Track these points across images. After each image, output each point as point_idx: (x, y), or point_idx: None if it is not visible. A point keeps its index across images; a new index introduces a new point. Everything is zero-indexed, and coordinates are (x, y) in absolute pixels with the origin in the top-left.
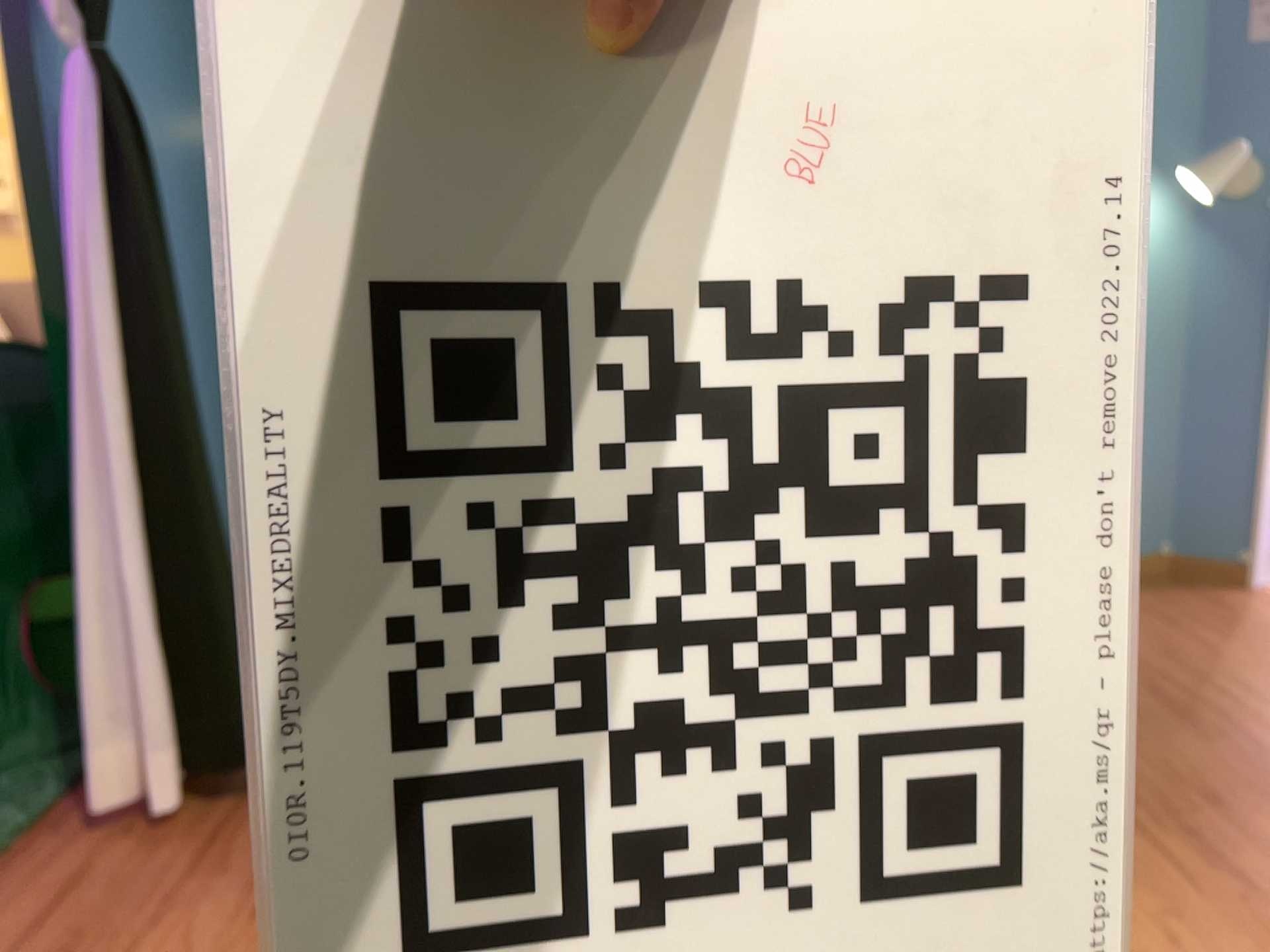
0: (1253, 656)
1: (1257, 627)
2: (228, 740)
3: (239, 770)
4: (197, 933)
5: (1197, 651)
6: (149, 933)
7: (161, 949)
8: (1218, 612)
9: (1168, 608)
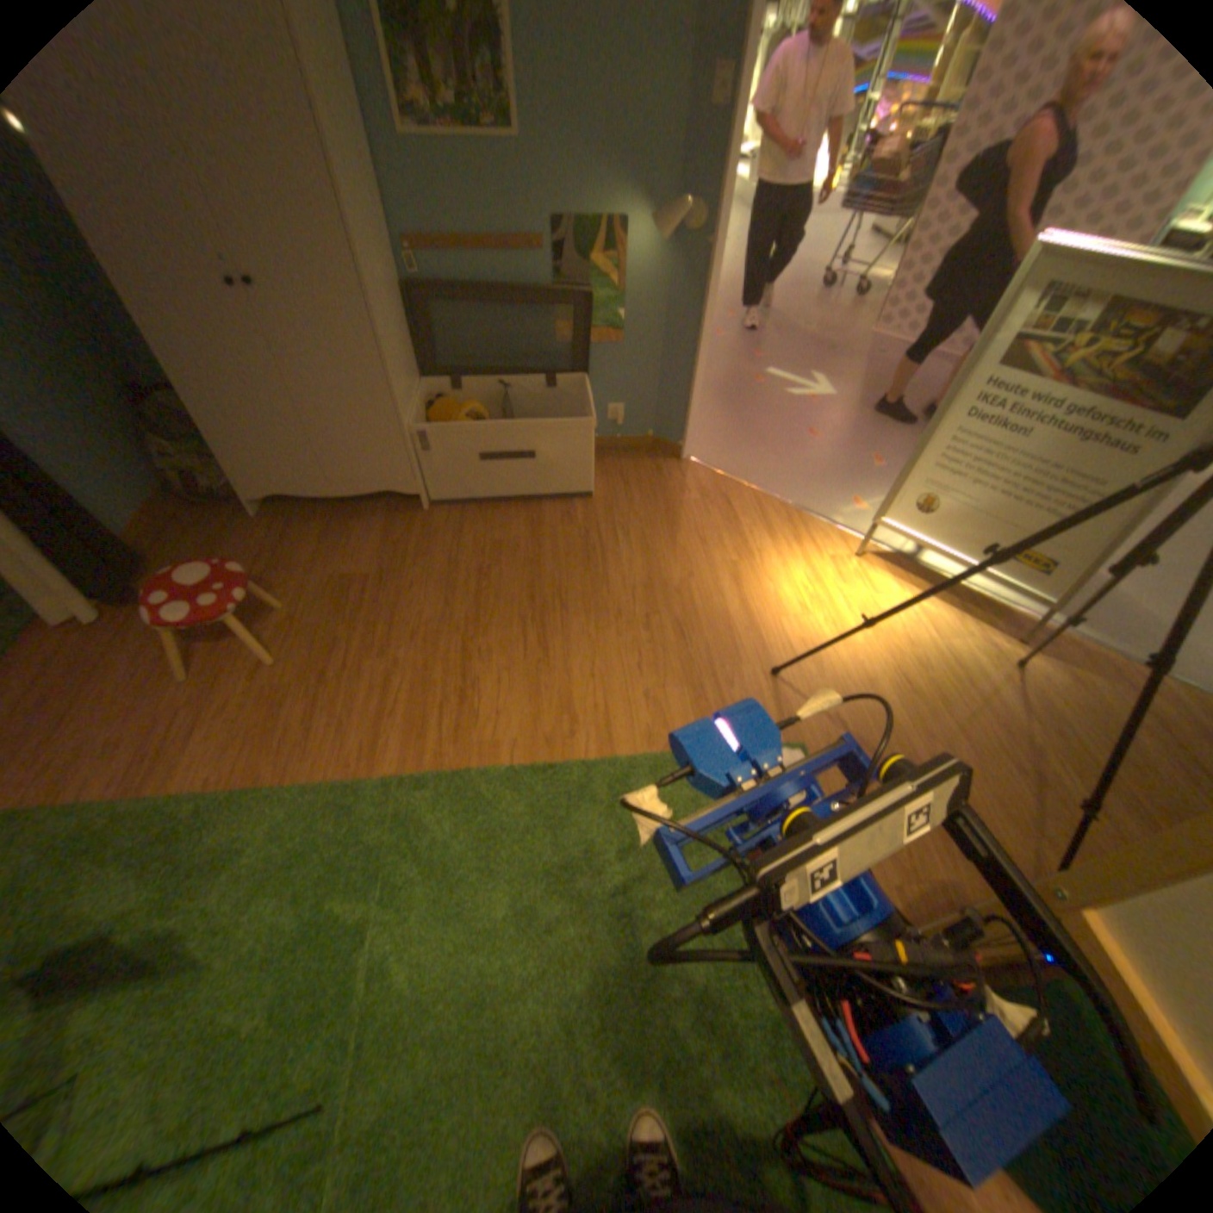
0: (645, 509)
1: (662, 487)
2: (120, 580)
3: (124, 601)
4: (112, 682)
5: (623, 504)
6: (91, 683)
7: (96, 691)
8: (652, 475)
9: (632, 471)
